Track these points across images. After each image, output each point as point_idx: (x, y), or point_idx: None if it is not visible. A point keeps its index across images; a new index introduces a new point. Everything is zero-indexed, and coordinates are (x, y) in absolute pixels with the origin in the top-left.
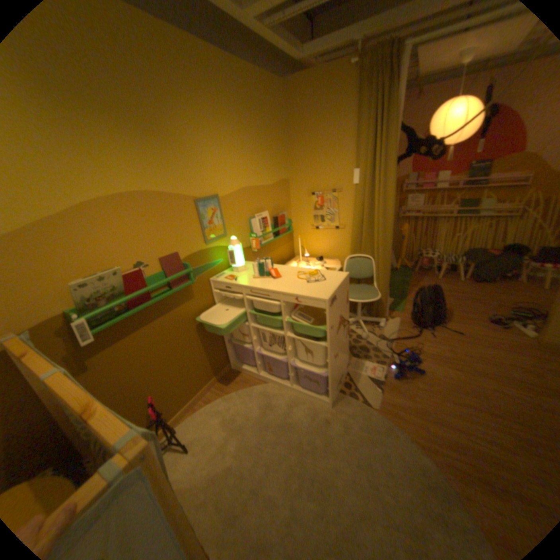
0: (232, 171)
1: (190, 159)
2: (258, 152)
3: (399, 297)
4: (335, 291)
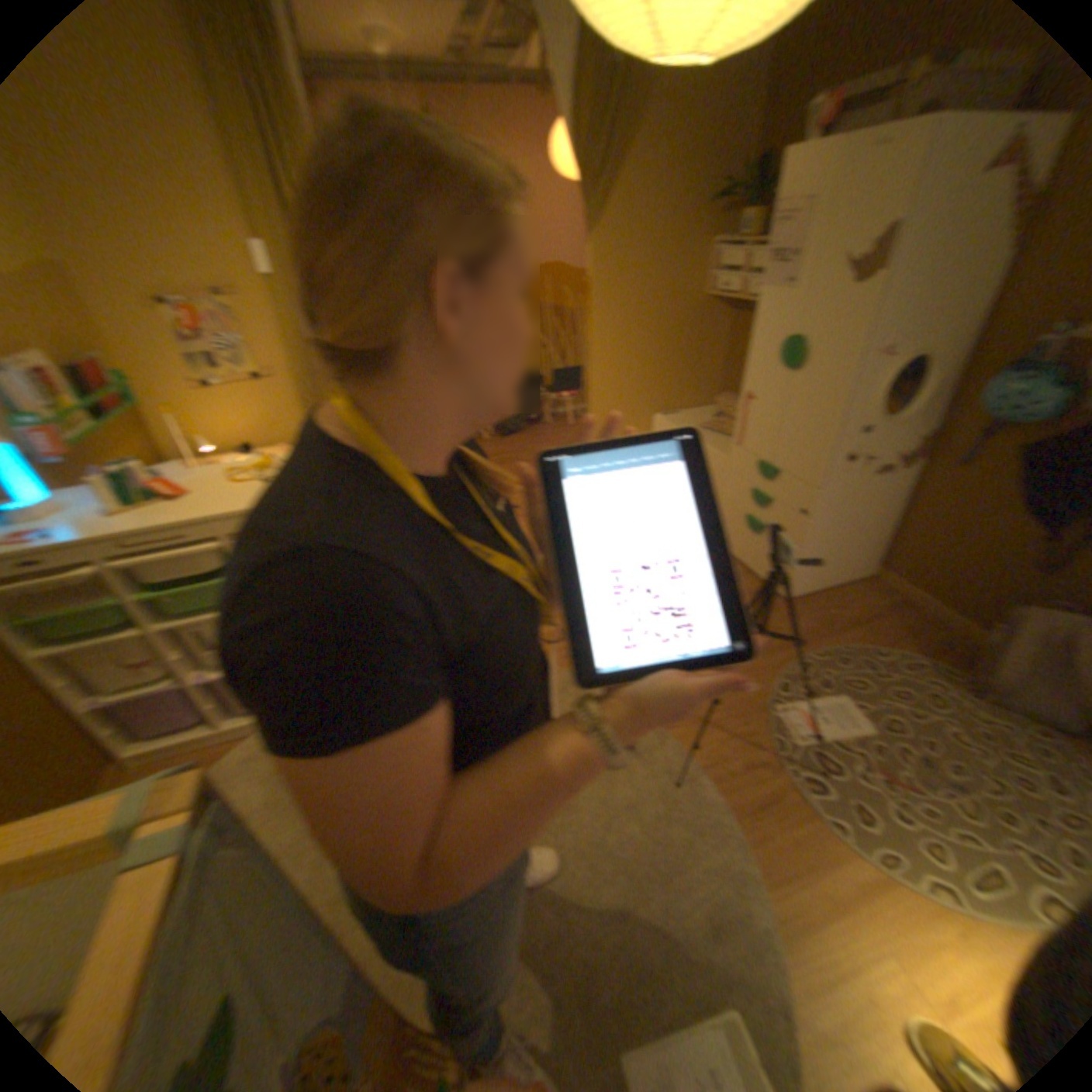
0: None
1: None
2: None
3: None
4: None
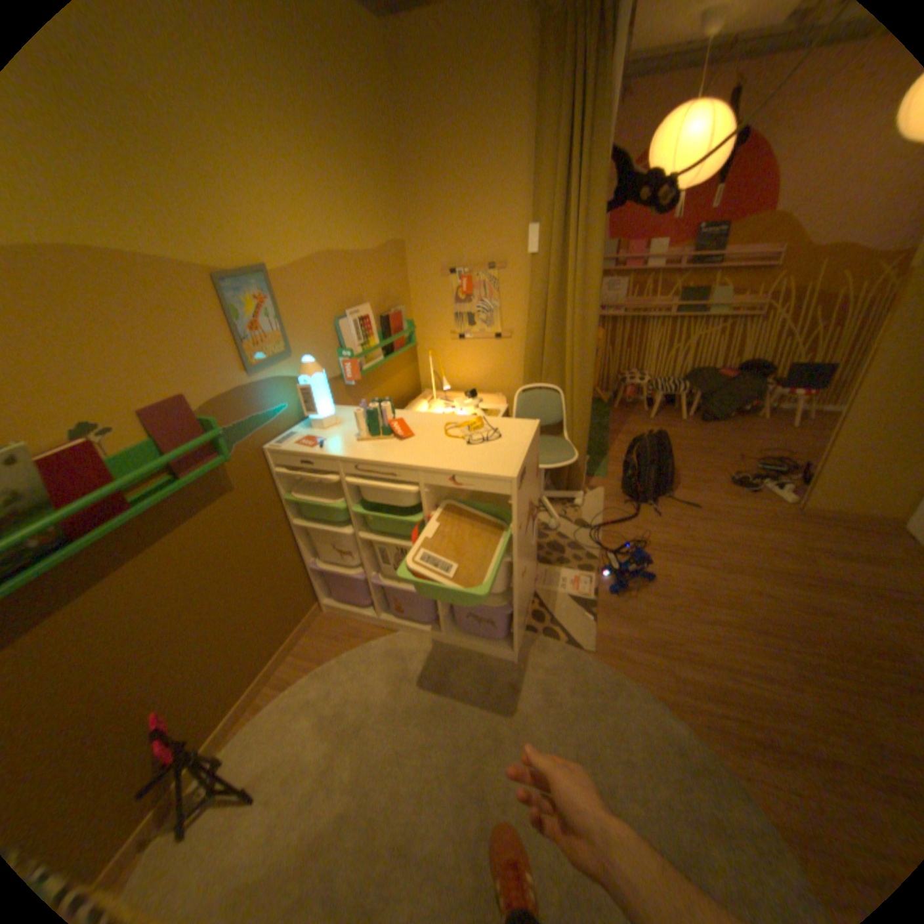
0: (291, 216)
1: (189, 175)
2: (342, 178)
3: (596, 453)
4: (524, 459)
